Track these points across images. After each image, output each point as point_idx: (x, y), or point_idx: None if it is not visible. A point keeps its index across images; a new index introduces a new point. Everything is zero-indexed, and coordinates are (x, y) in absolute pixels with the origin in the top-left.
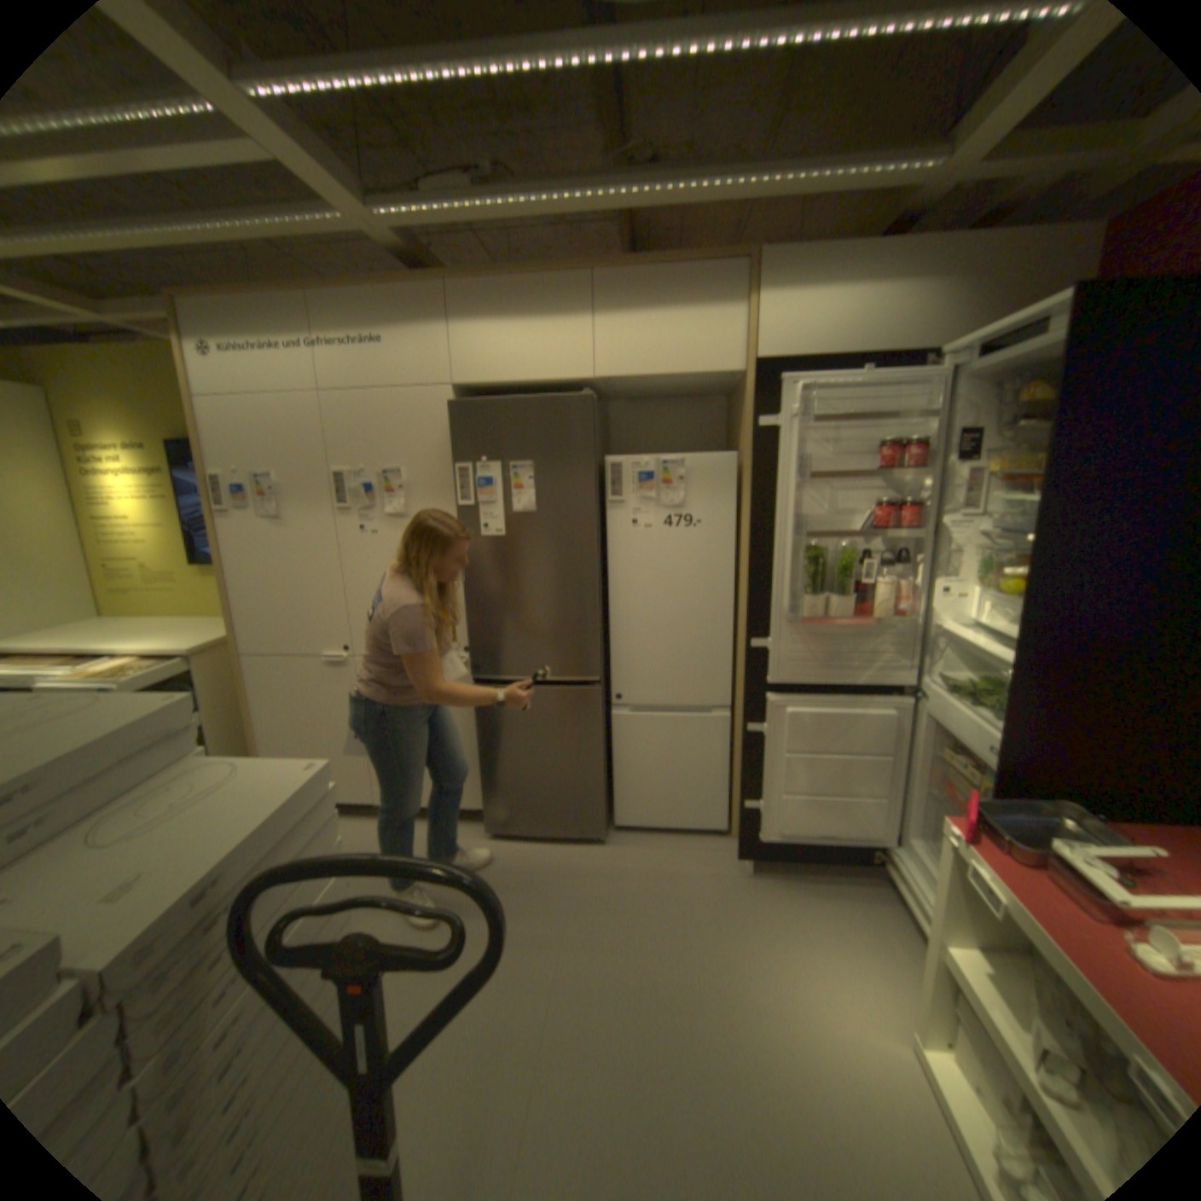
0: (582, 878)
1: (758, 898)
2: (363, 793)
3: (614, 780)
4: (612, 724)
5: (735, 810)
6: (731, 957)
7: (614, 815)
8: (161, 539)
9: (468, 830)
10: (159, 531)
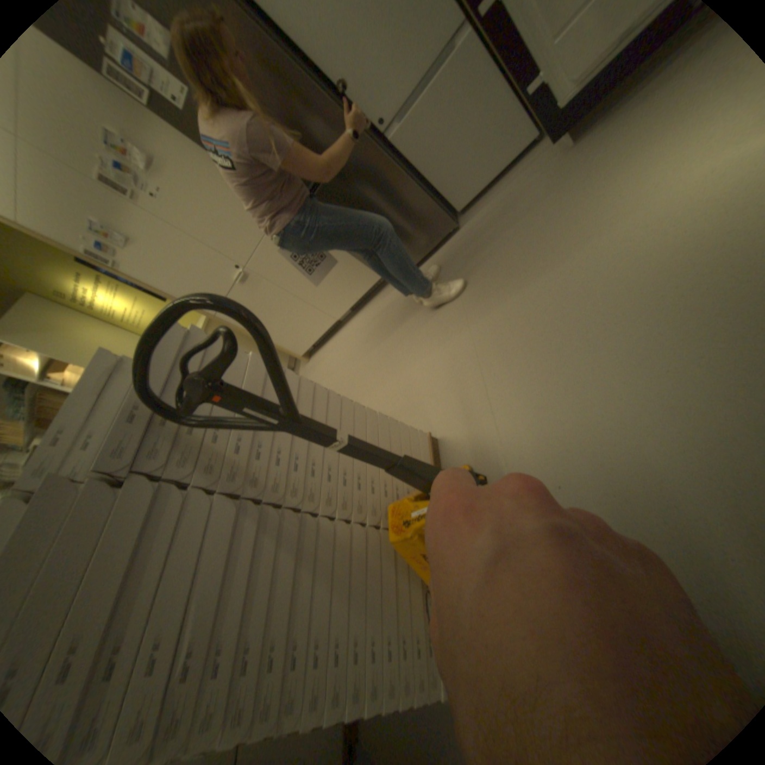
0: (457, 255)
1: (585, 151)
2: (329, 319)
3: (435, 183)
4: (398, 146)
5: (535, 108)
6: (577, 207)
7: (455, 204)
8: (147, 304)
9: (387, 290)
10: (141, 301)
